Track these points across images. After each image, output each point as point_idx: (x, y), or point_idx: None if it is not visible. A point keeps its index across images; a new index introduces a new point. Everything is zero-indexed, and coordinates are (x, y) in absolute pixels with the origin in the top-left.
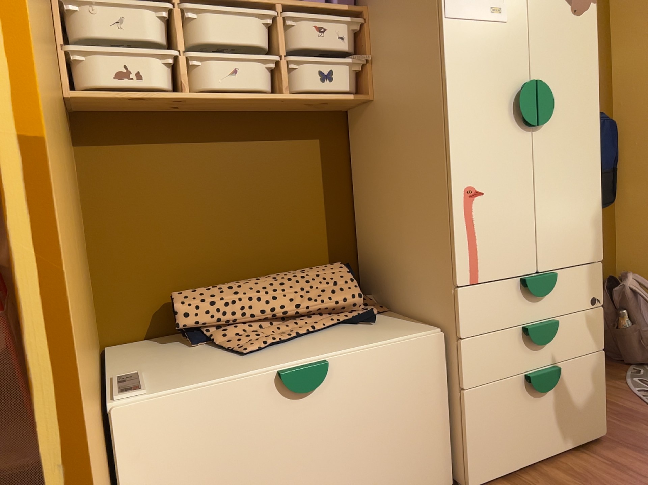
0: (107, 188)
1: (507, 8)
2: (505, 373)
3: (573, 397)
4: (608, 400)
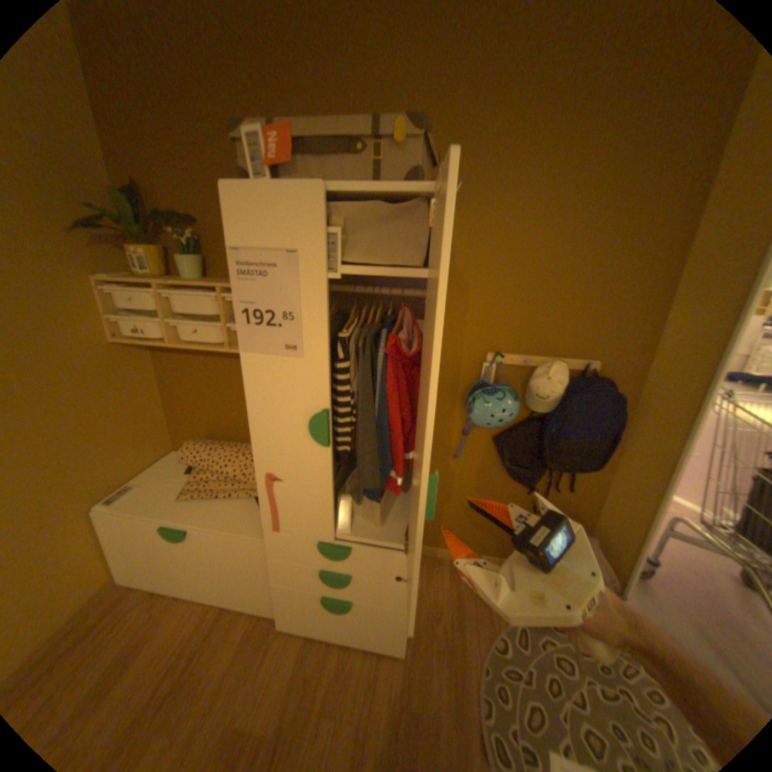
0: (166, 375)
1: (305, 347)
2: (303, 589)
3: (369, 627)
4: (462, 632)
